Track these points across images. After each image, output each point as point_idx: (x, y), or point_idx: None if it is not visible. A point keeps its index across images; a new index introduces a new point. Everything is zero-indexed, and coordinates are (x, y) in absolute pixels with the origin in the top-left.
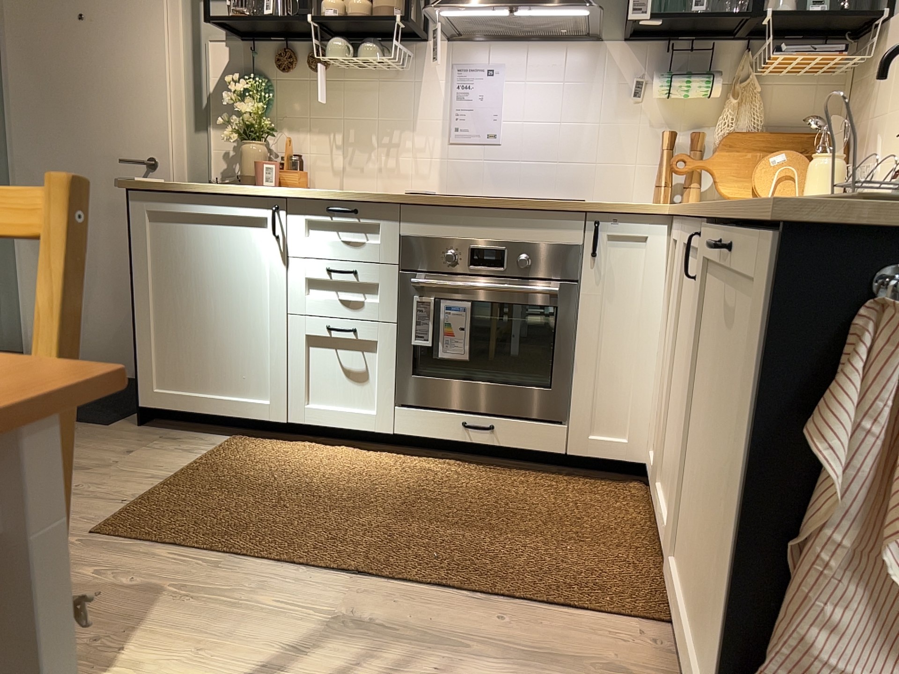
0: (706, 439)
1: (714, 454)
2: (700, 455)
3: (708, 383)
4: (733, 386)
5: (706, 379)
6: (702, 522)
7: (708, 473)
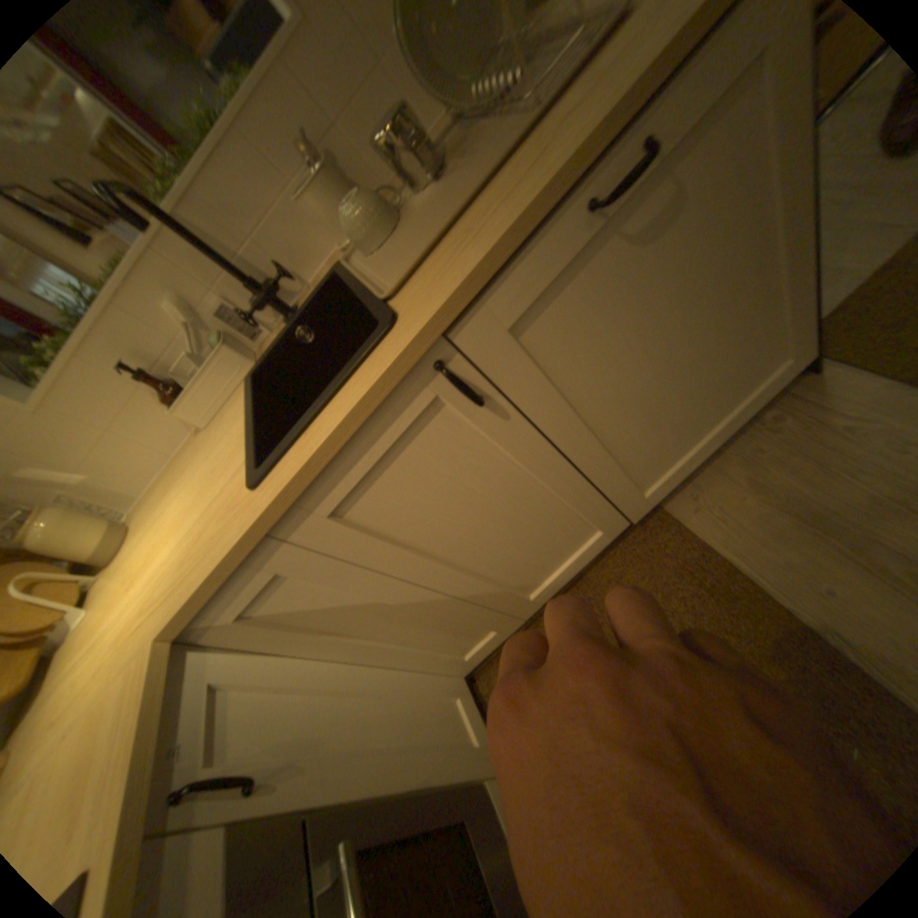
0: (644, 391)
1: (675, 361)
2: (636, 420)
3: (610, 378)
4: (691, 269)
5: (599, 389)
6: (682, 411)
7: (671, 386)
